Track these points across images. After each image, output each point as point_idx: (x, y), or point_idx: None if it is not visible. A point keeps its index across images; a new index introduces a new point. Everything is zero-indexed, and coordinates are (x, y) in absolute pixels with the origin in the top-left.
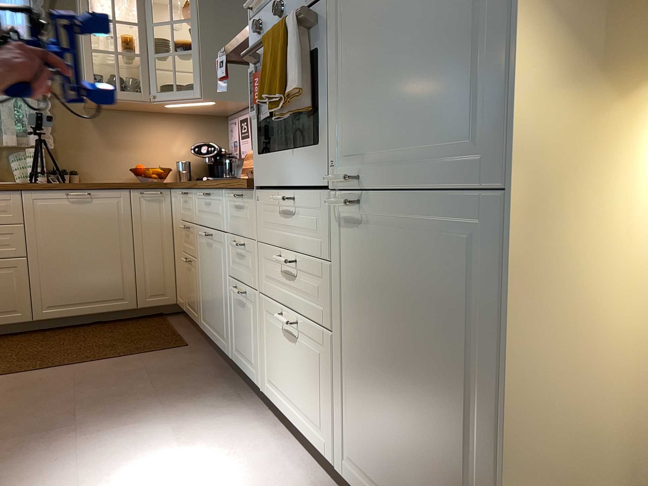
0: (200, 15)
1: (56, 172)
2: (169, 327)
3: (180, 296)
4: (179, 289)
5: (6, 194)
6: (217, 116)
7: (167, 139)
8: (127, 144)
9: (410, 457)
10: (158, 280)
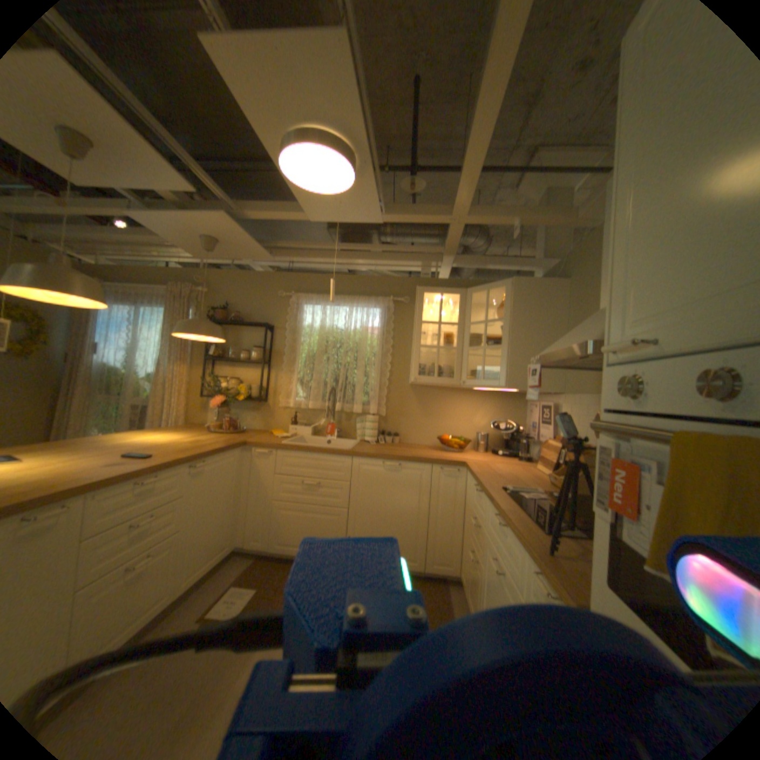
0: (512, 314)
1: (384, 432)
2: (449, 612)
3: (463, 577)
4: (464, 569)
5: (342, 458)
6: (518, 394)
7: (470, 412)
8: (438, 415)
9: None
10: (446, 551)
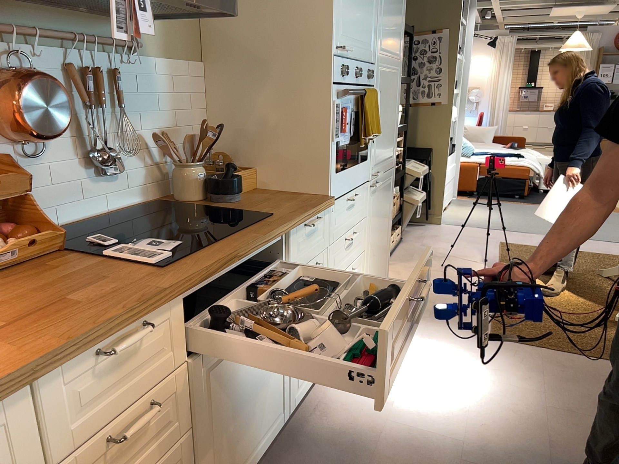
0: None
1: None
2: None
3: None
4: None
5: None
6: None
7: None
8: None
9: (379, 260)
10: None
